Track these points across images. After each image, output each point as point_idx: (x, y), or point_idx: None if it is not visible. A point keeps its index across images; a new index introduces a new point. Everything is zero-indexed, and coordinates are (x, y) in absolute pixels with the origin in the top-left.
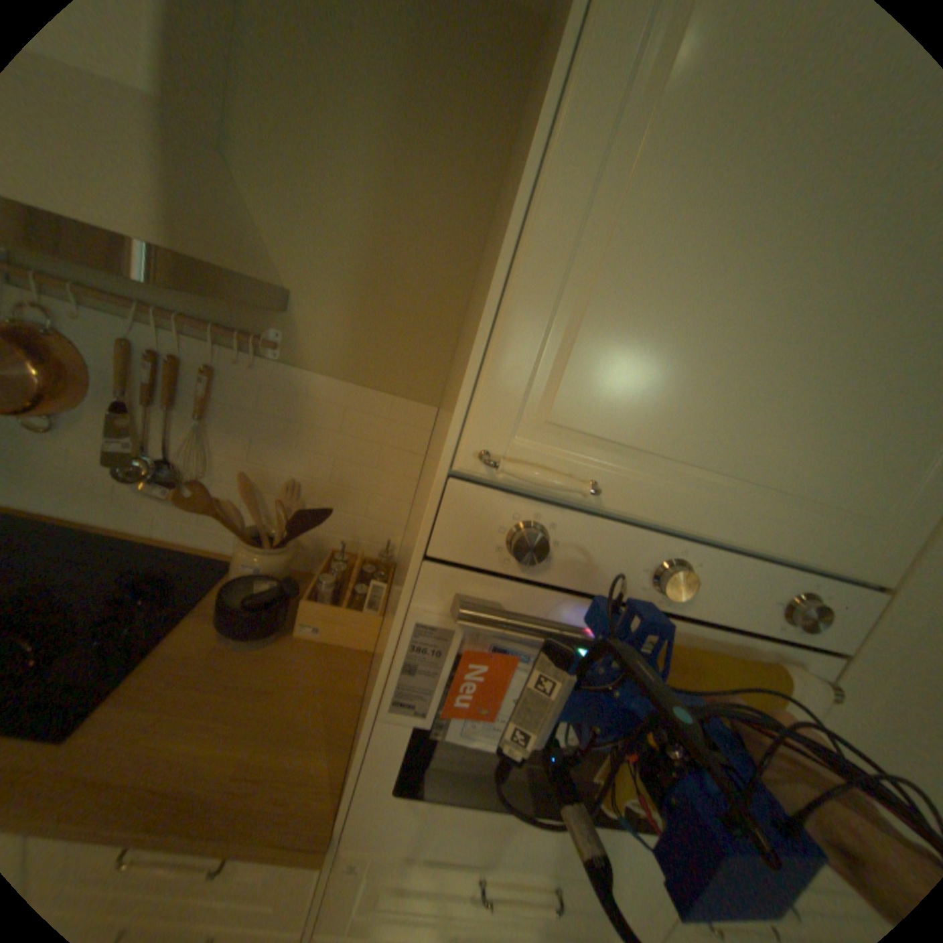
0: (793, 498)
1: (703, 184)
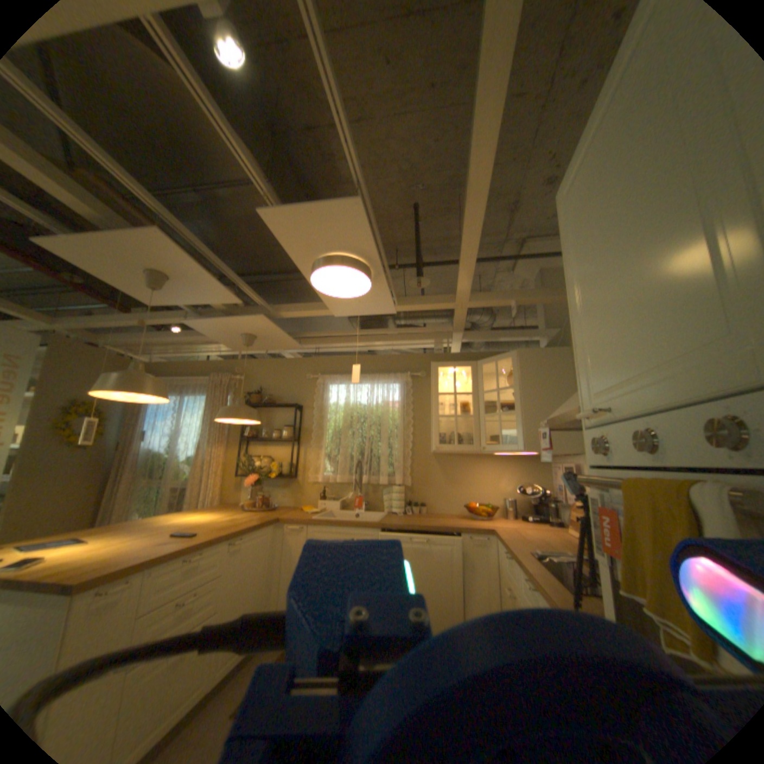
0: (672, 363)
1: (591, 299)
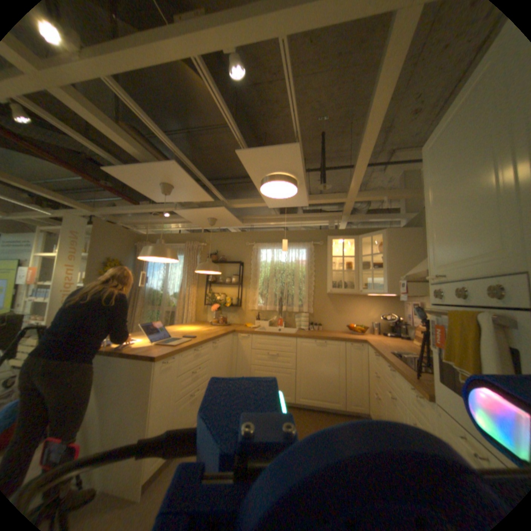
0: (475, 258)
1: (438, 216)
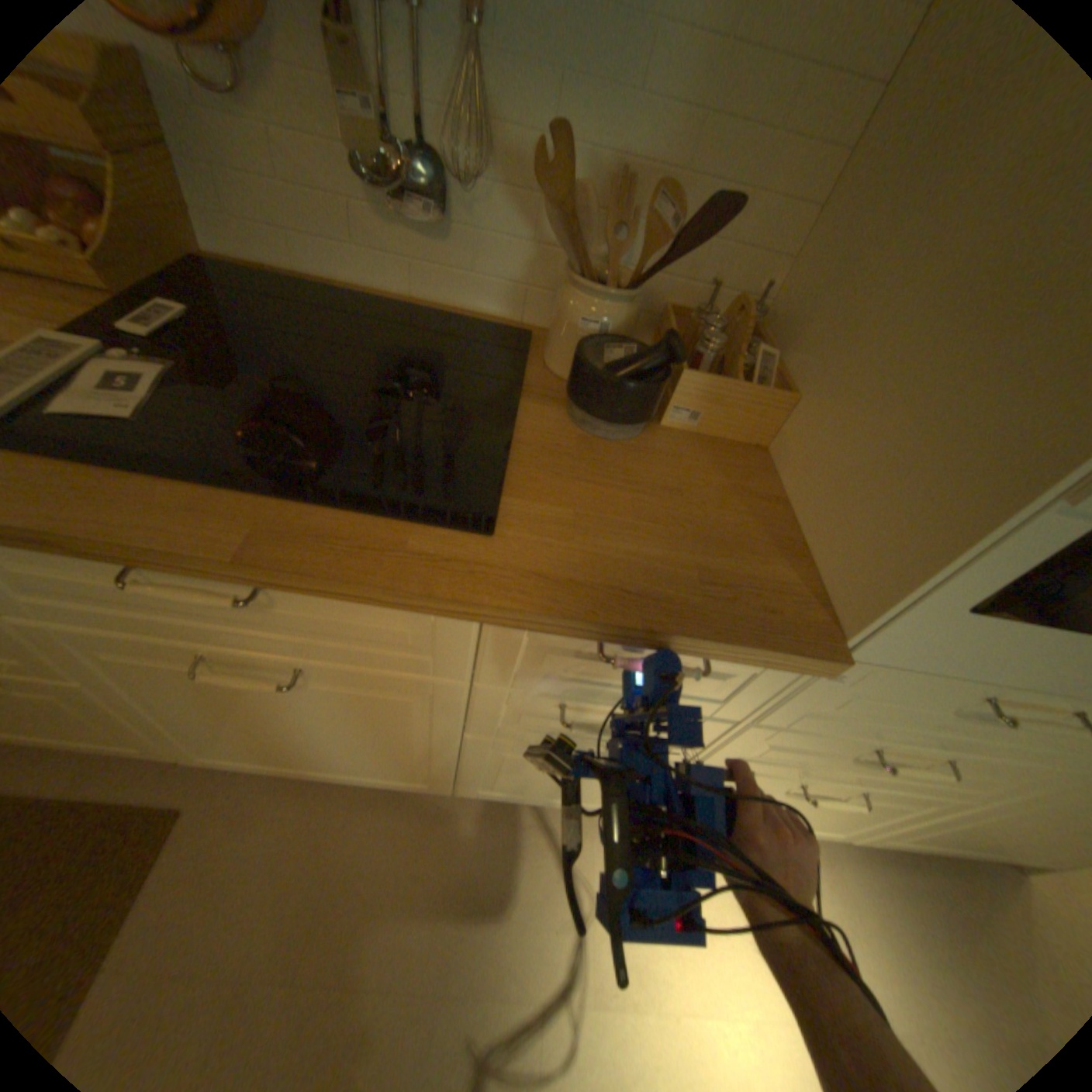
0: None
1: None
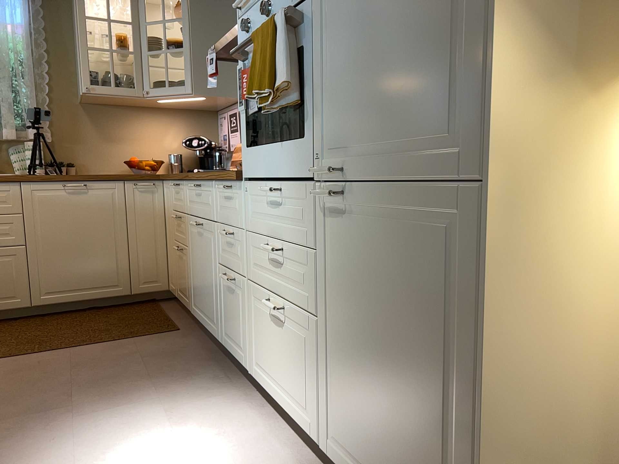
0: None
1: None
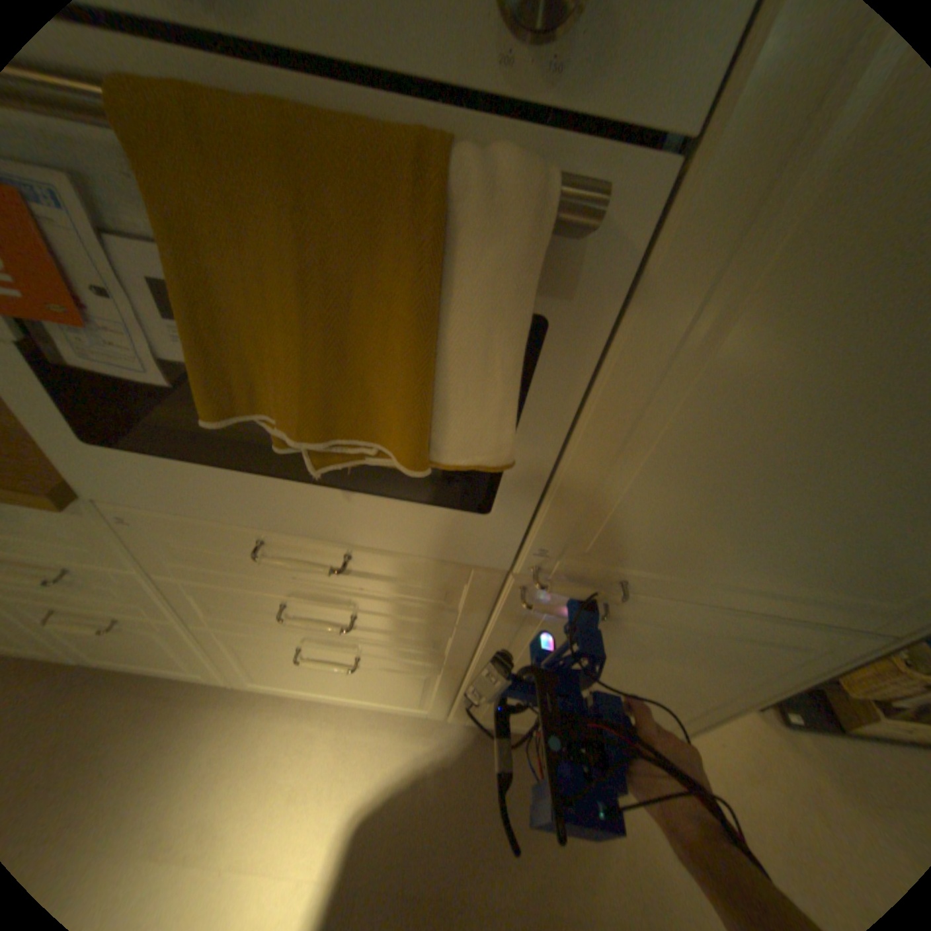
0: None
1: None
